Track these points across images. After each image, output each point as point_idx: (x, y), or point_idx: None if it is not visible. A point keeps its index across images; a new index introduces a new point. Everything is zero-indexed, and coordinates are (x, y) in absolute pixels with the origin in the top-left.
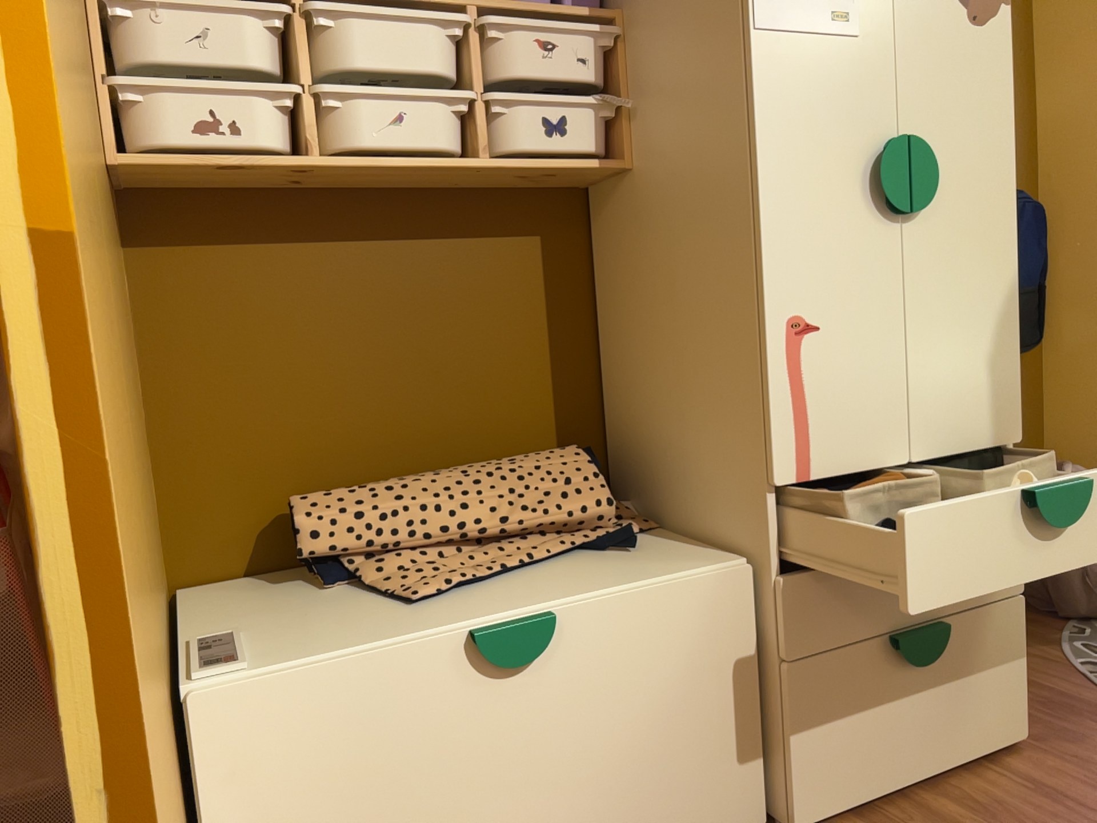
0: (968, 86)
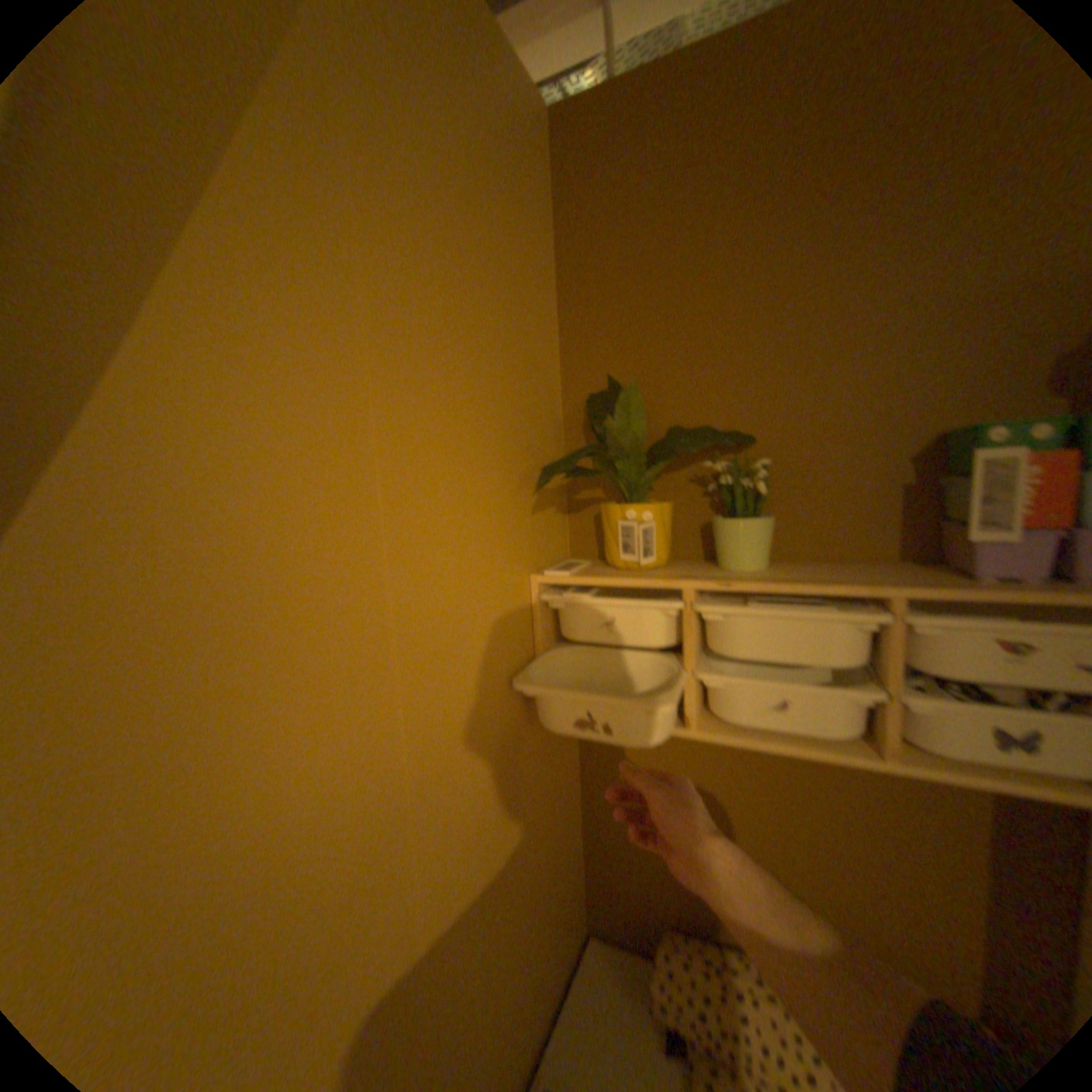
0: None
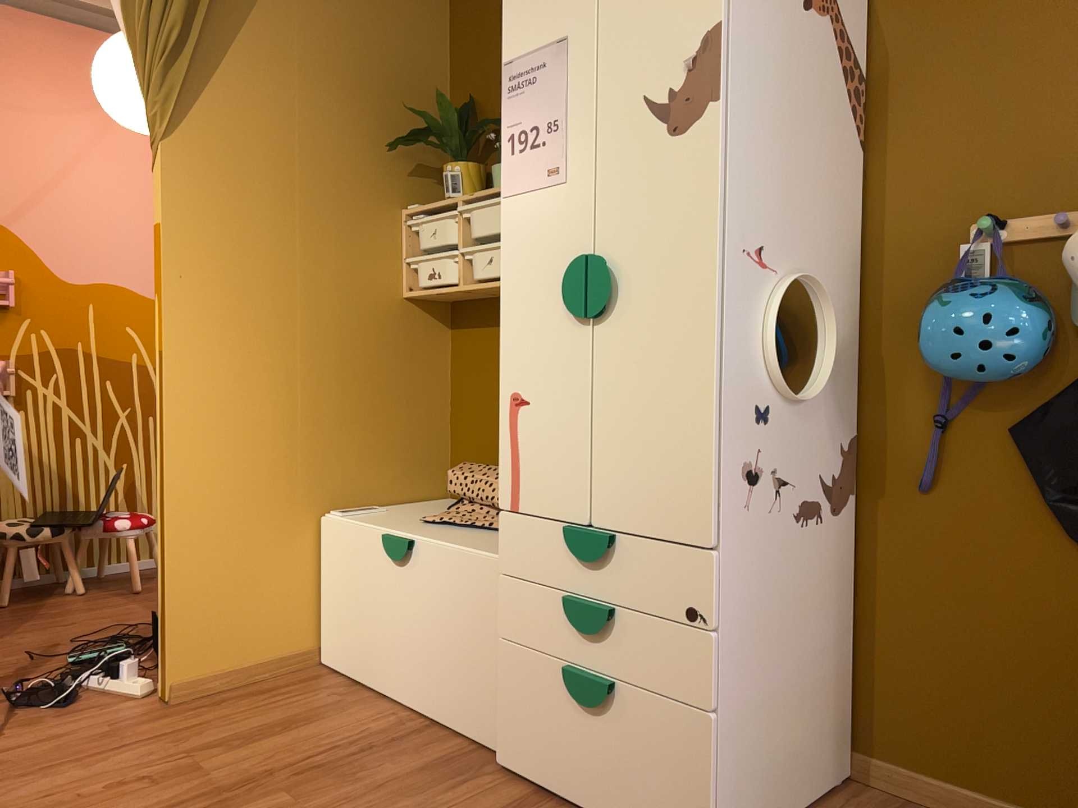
0: (663, 195)
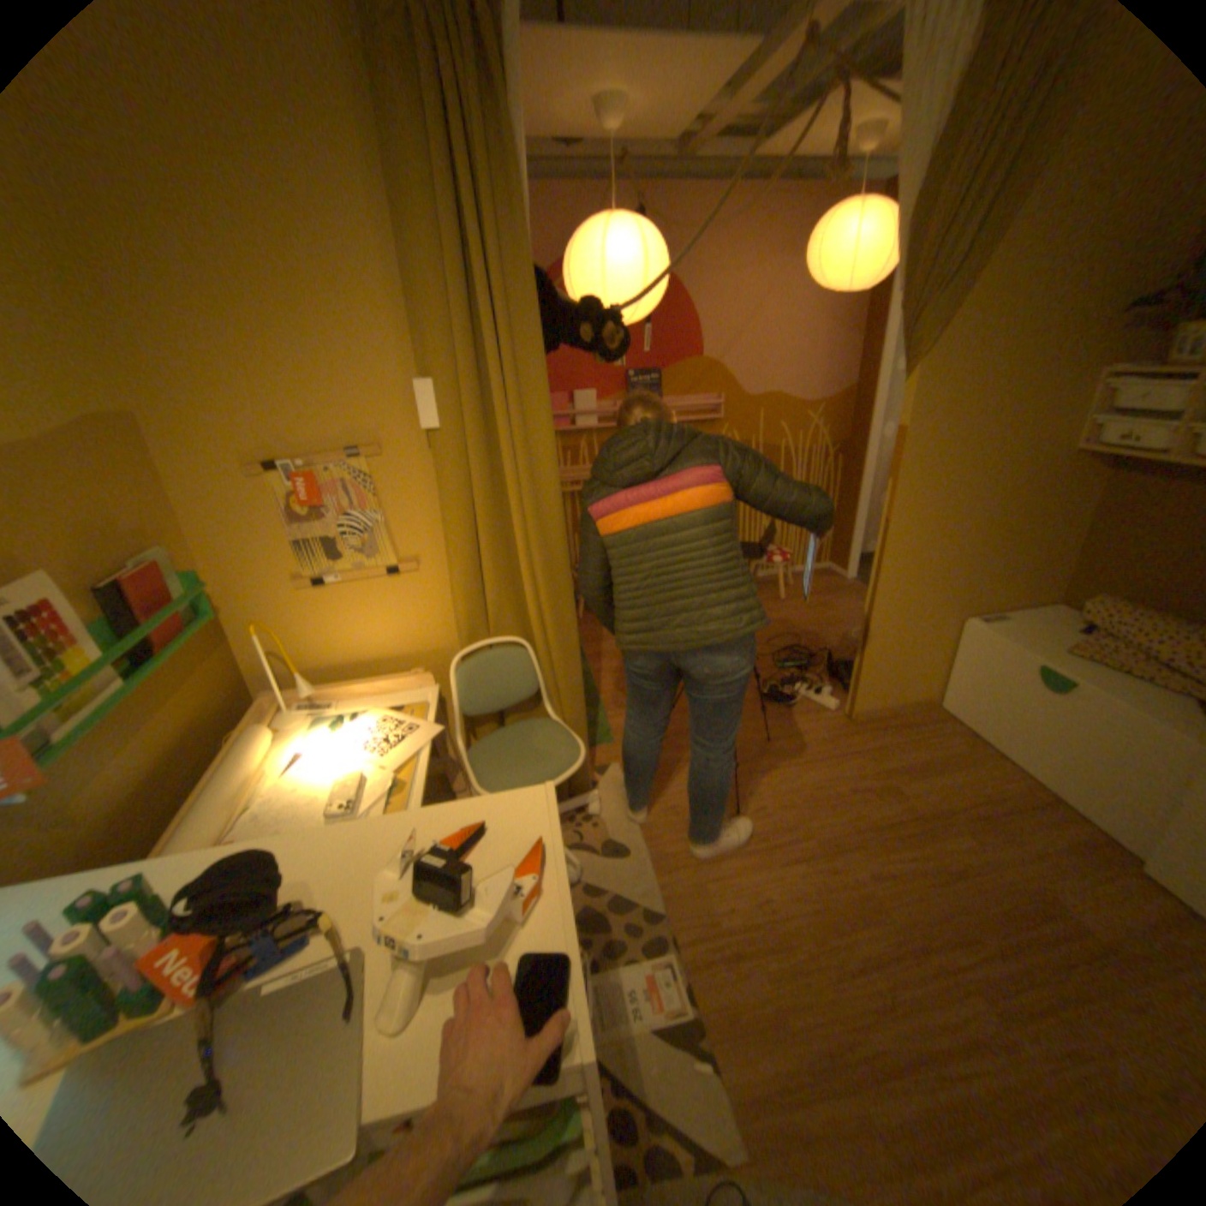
0: None
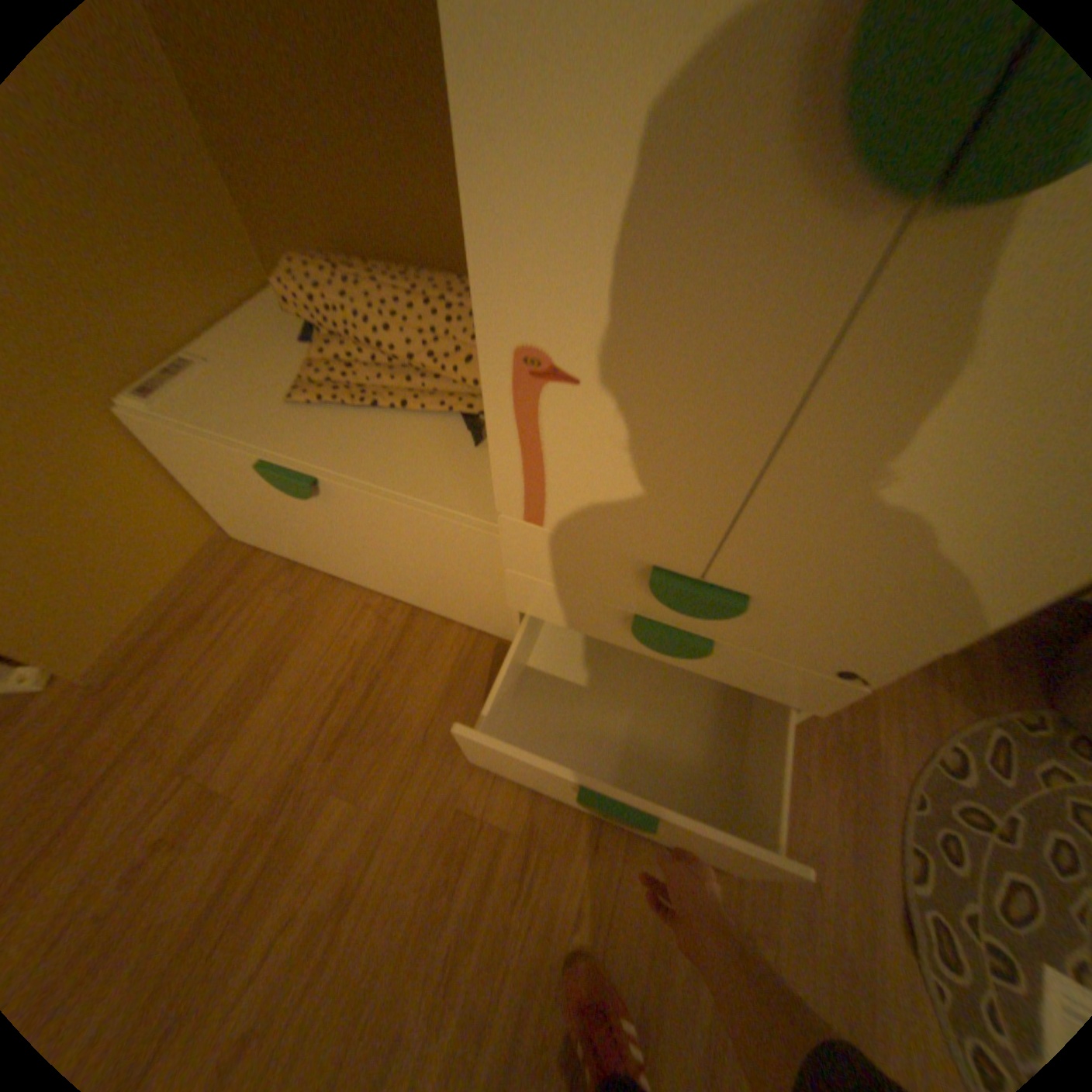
0: None
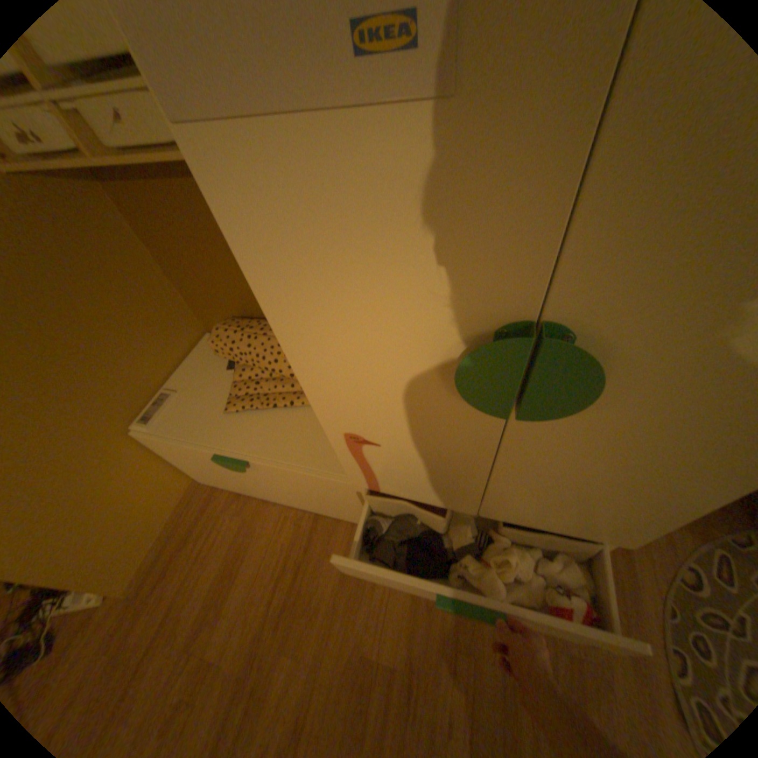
0: None
